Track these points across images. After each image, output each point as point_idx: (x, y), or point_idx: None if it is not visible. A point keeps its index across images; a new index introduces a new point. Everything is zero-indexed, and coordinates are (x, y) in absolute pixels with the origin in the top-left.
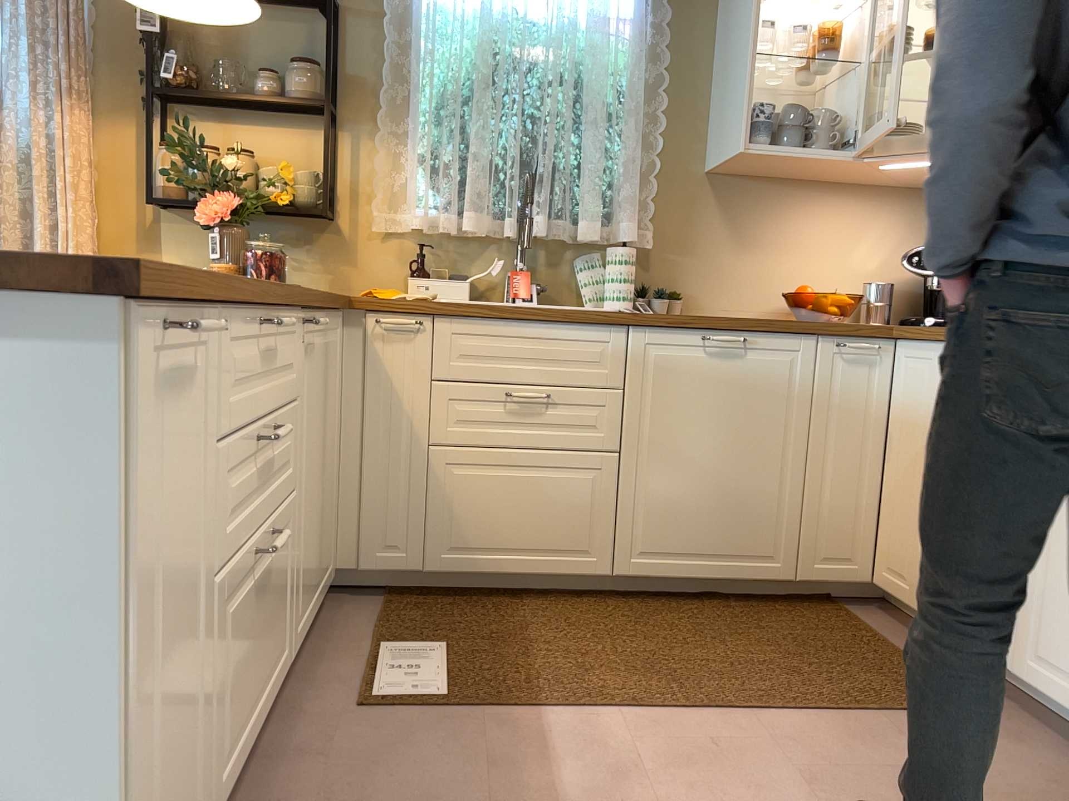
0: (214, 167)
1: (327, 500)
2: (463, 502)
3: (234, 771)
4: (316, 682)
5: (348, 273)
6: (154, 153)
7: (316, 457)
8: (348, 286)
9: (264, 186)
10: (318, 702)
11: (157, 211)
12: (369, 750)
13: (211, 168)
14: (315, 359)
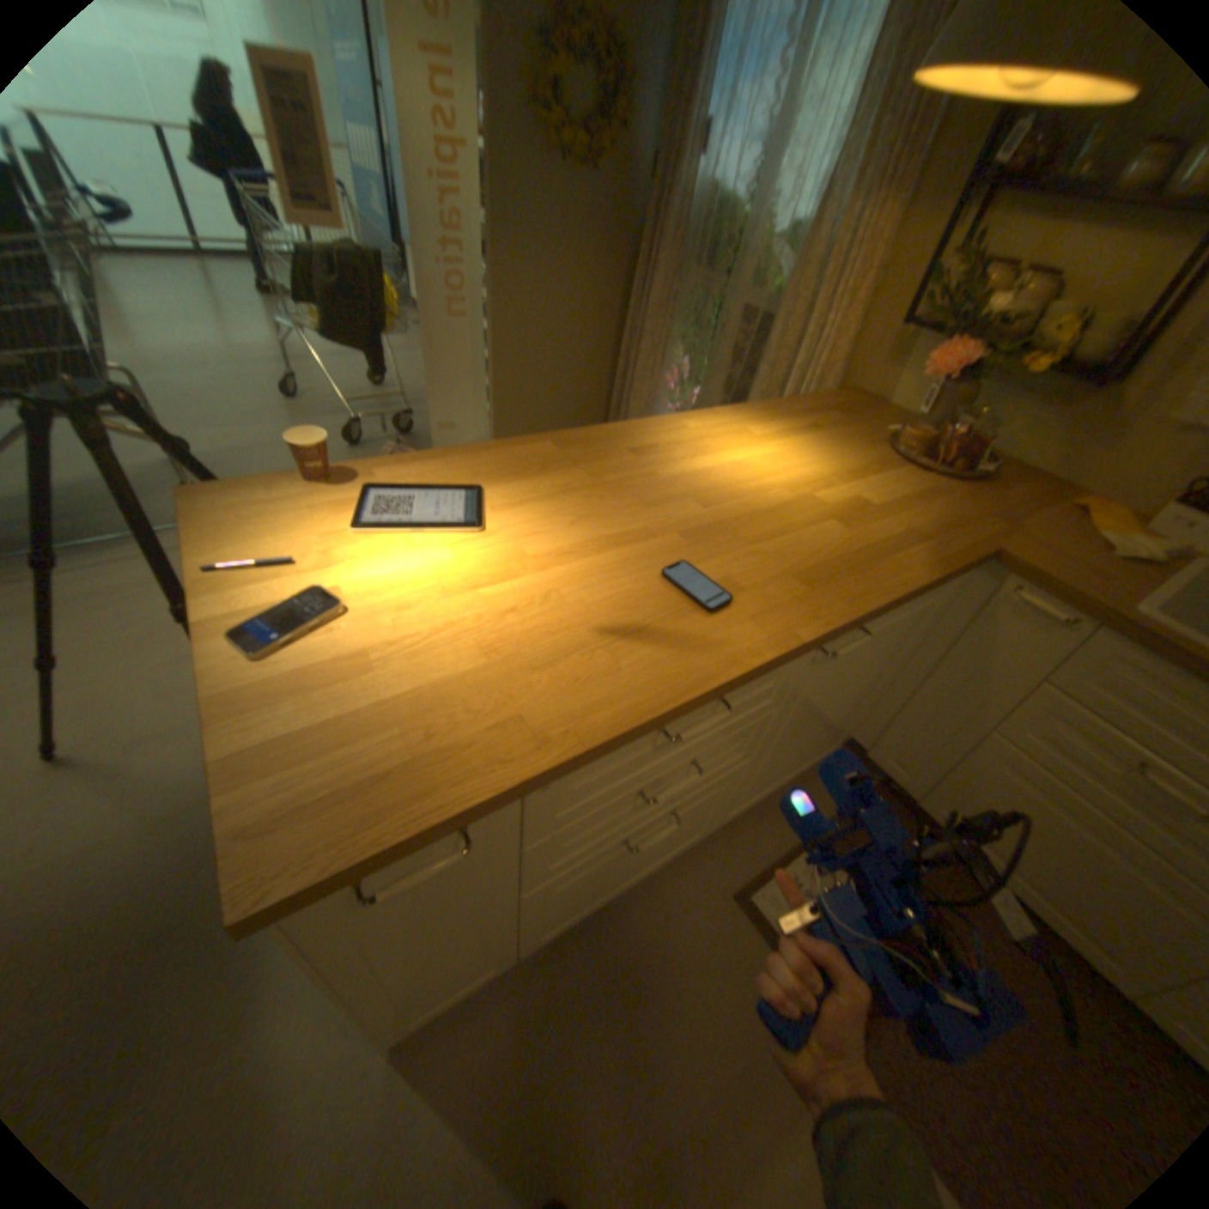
0: (981, 300)
1: (844, 721)
2: (999, 800)
3: (589, 915)
4: (742, 841)
5: (1094, 455)
6: (948, 250)
7: (831, 709)
8: (1082, 470)
9: (1044, 324)
10: (724, 865)
11: (920, 320)
12: (704, 952)
13: (981, 298)
14: (862, 648)
